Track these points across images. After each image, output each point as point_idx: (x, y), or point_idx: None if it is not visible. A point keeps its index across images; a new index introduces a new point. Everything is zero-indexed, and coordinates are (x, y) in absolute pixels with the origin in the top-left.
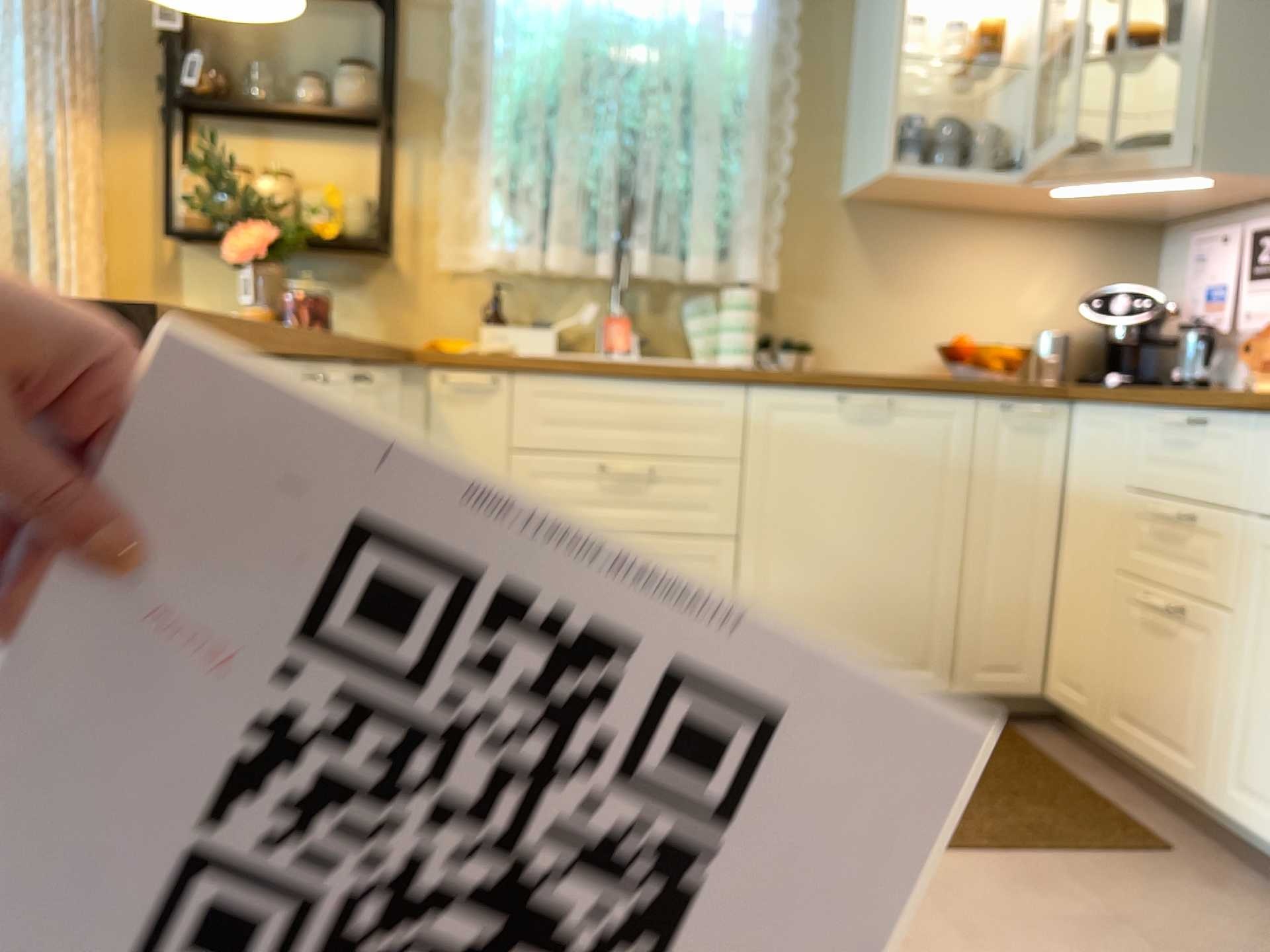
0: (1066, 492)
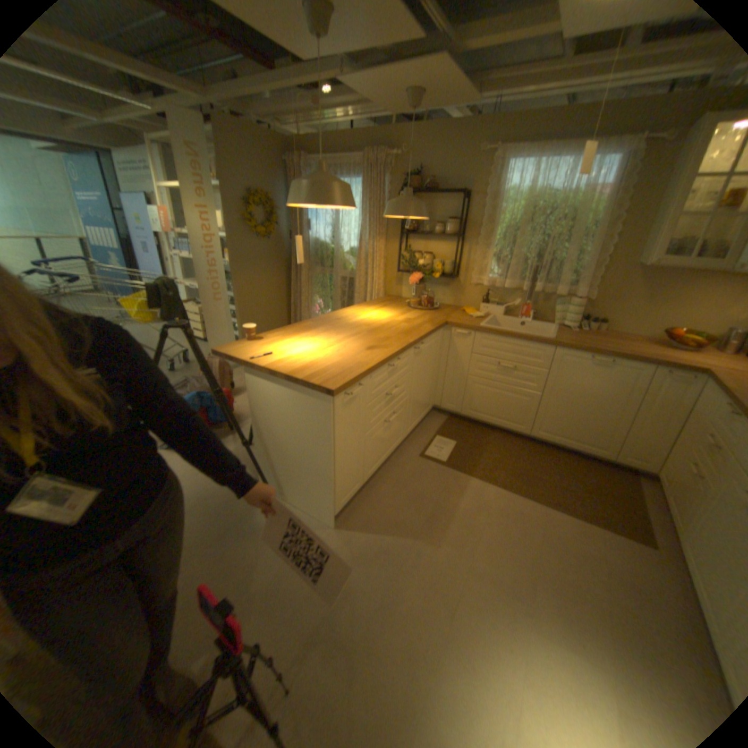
0: (695, 407)
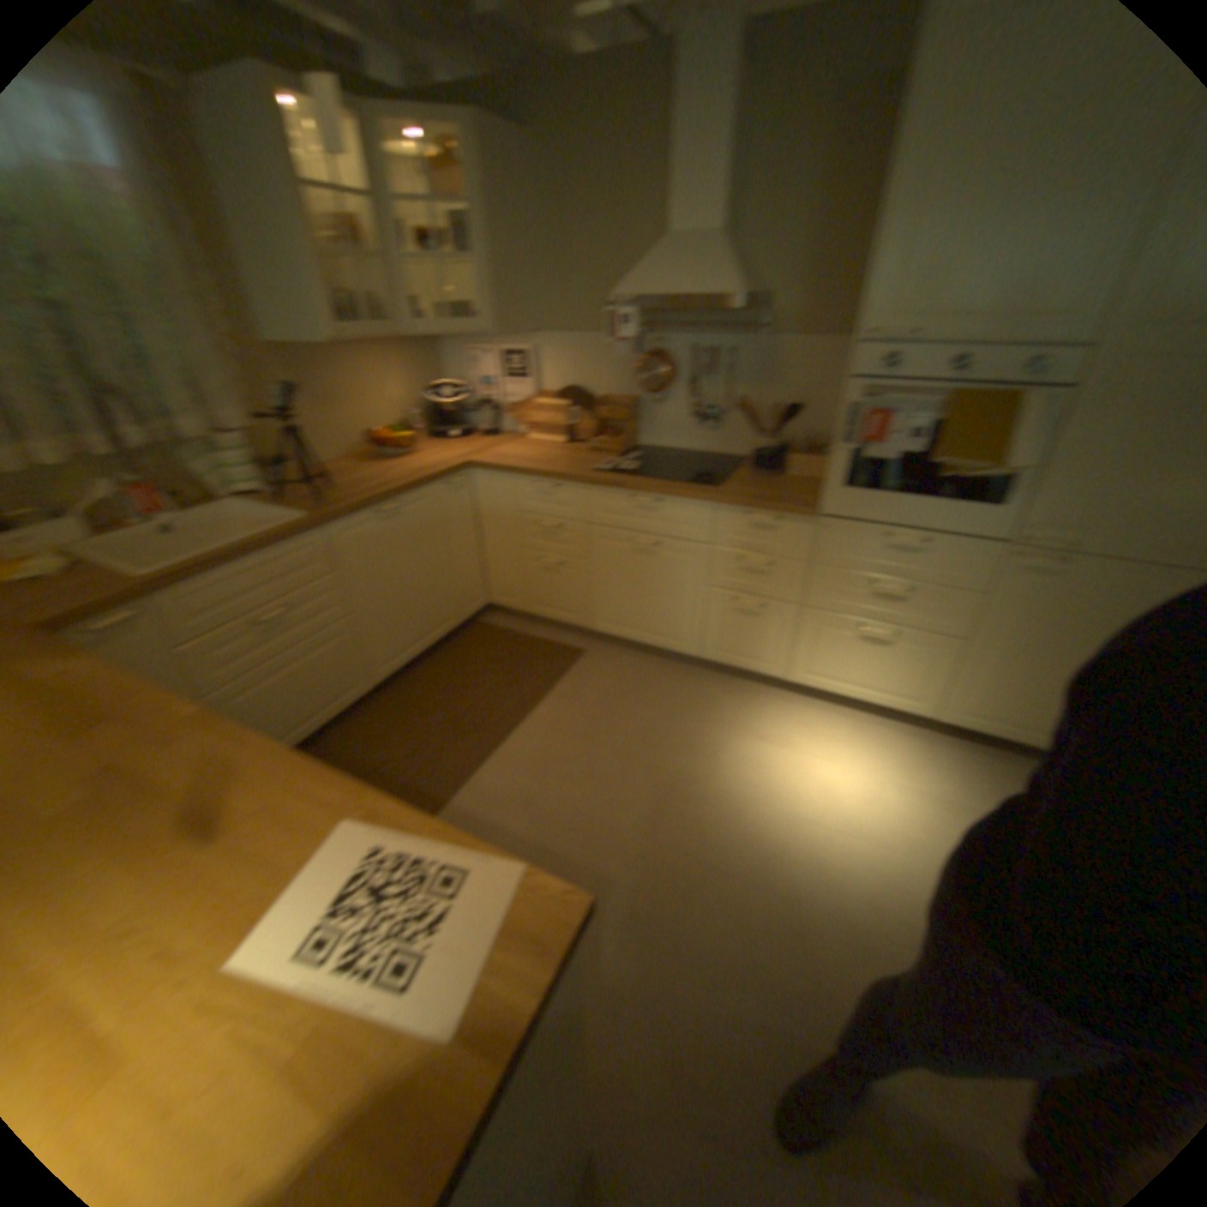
0: (478, 510)
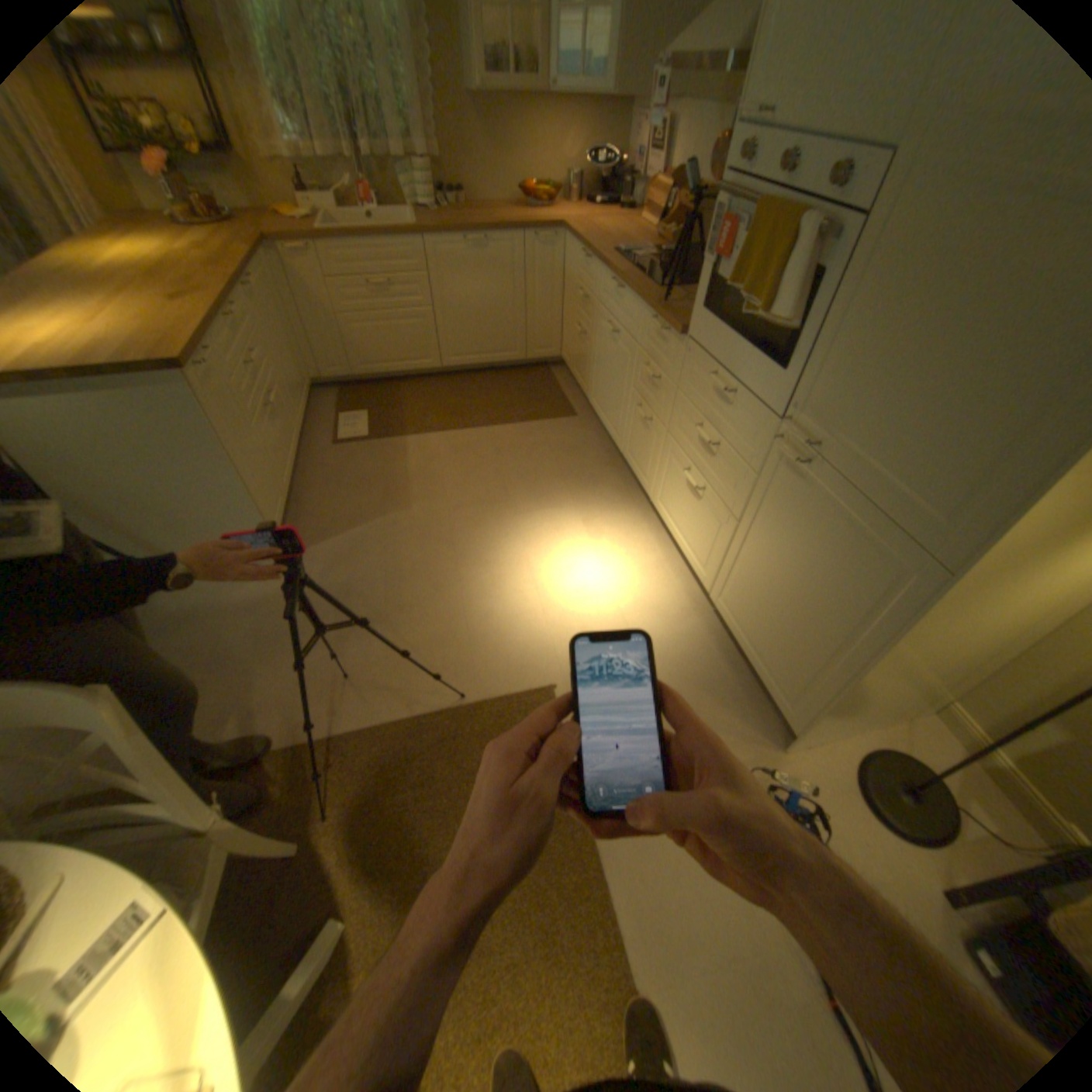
0: (564, 272)
